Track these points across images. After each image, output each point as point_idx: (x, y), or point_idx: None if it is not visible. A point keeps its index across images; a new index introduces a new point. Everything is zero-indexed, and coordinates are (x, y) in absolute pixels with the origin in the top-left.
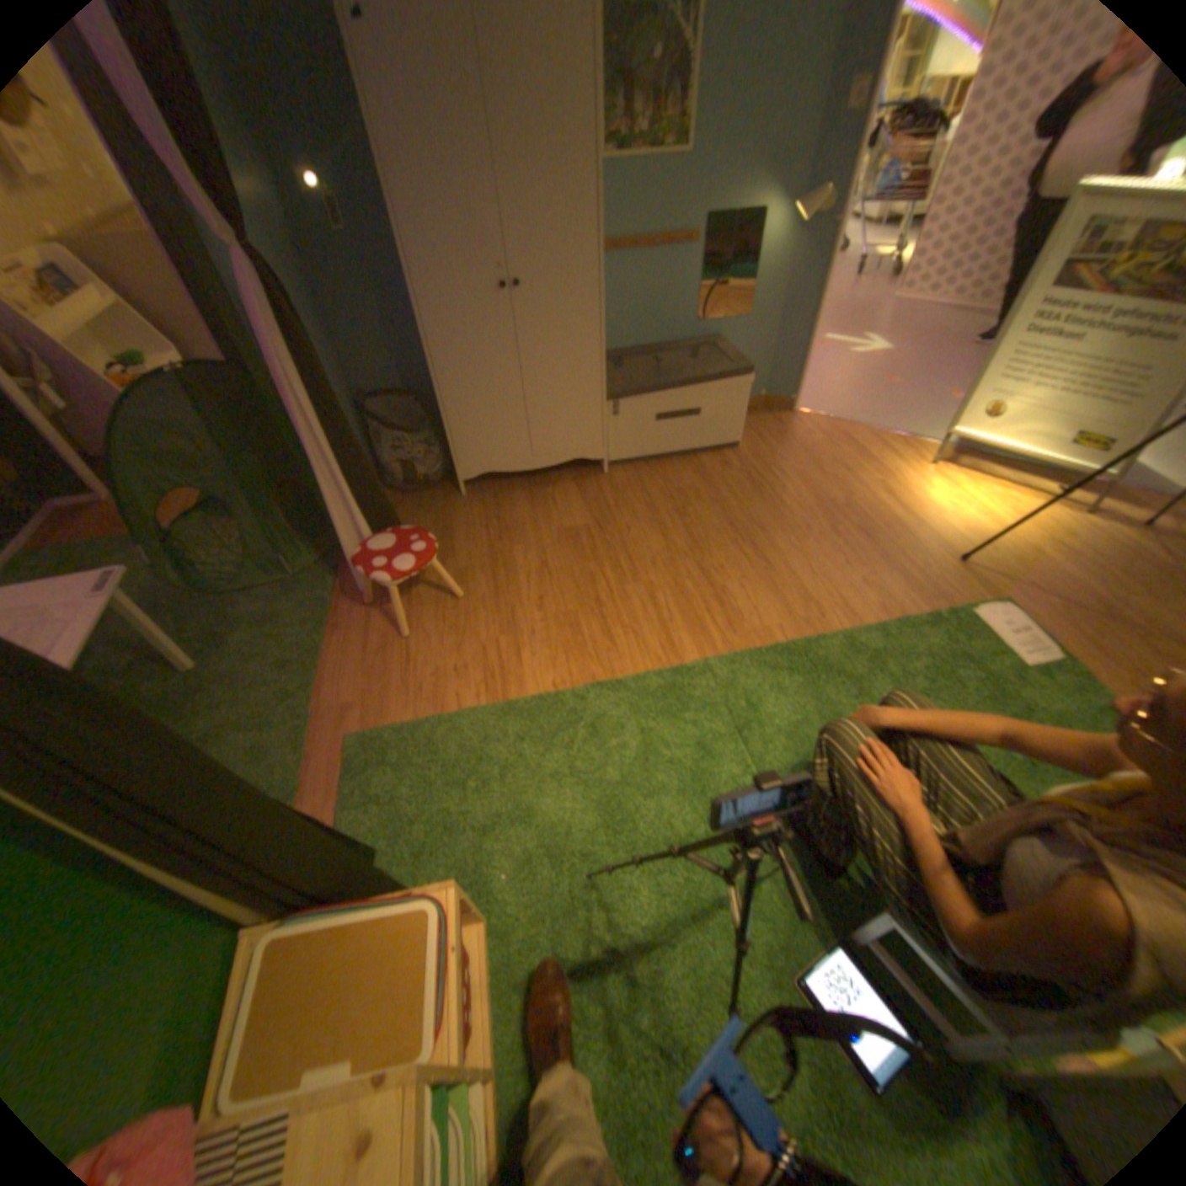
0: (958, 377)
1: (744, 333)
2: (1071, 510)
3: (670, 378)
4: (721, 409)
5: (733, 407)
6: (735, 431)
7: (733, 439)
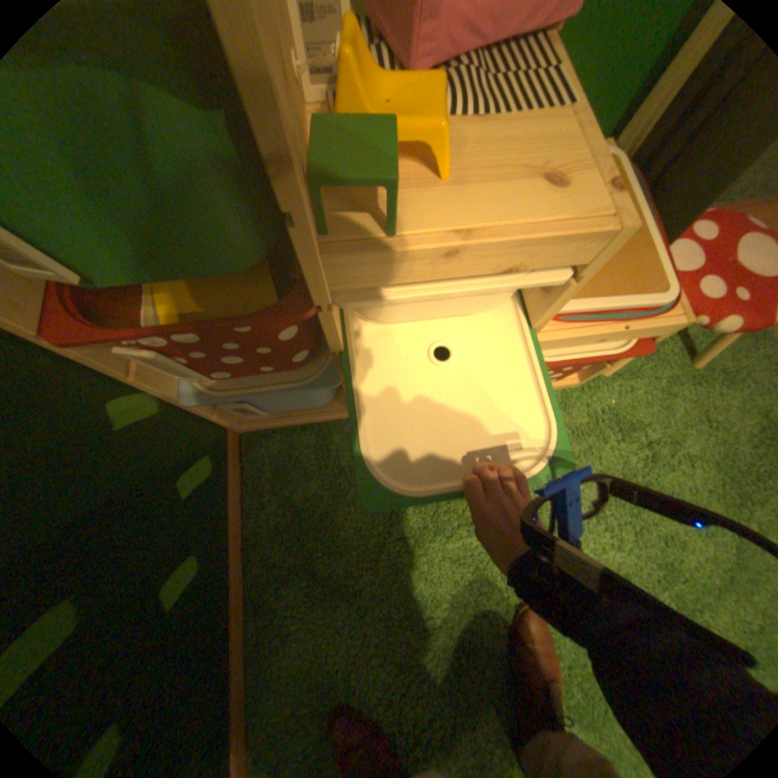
0: None
1: None
2: None
3: None
4: None
5: None
6: None
7: None
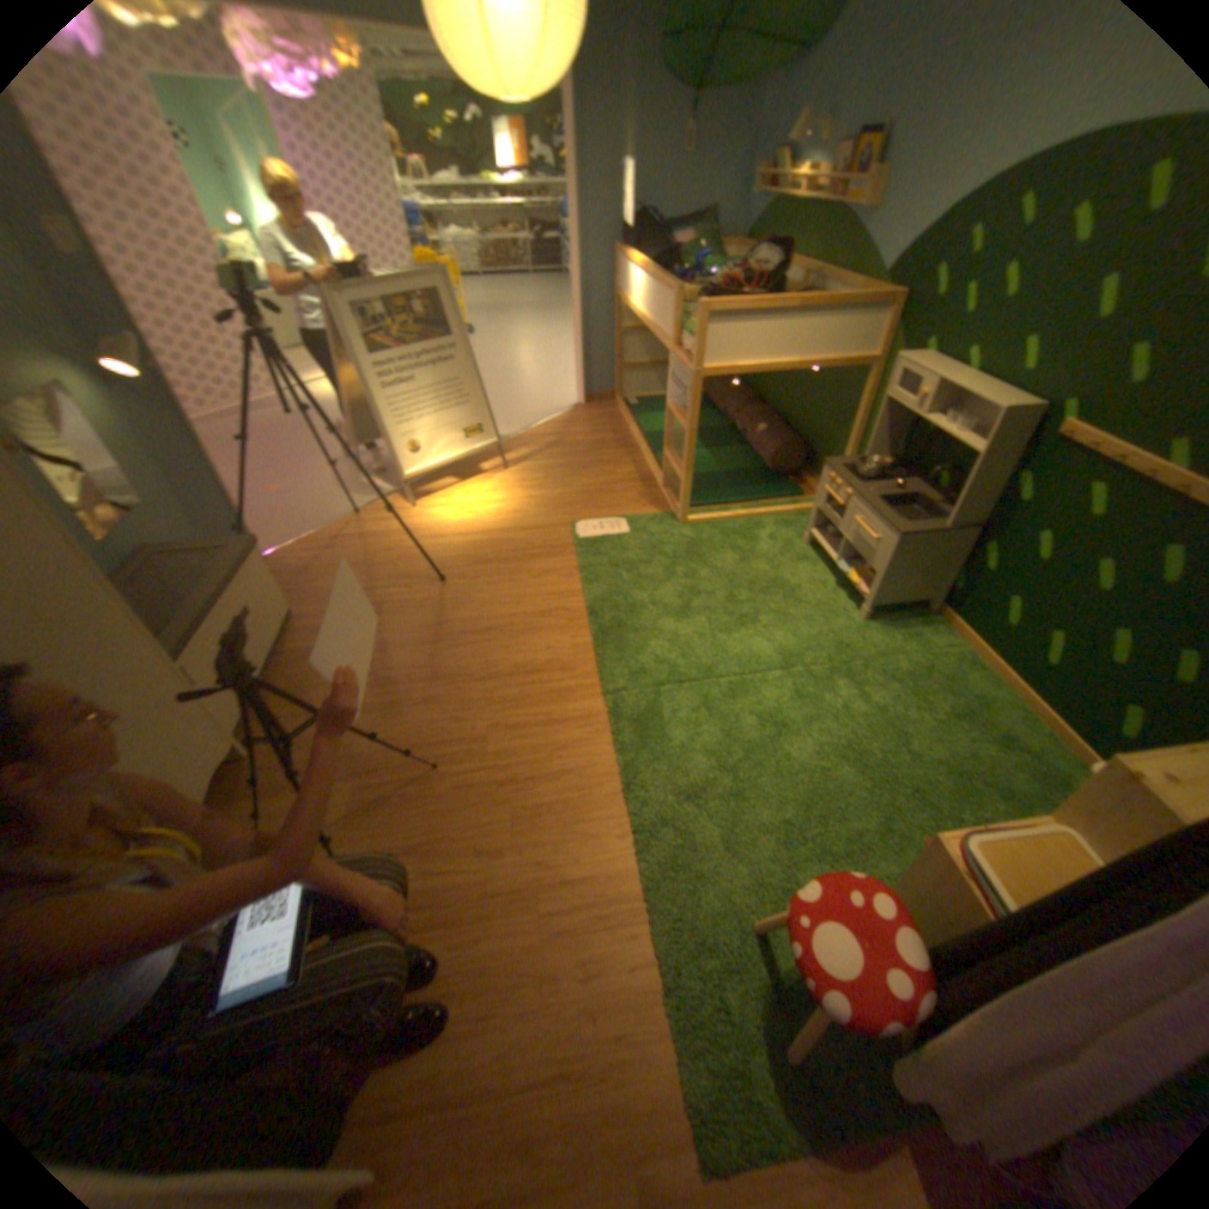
0: (301, 459)
1: (148, 522)
2: (495, 473)
3: (188, 600)
4: (256, 589)
5: (262, 579)
6: (278, 600)
7: (283, 608)
